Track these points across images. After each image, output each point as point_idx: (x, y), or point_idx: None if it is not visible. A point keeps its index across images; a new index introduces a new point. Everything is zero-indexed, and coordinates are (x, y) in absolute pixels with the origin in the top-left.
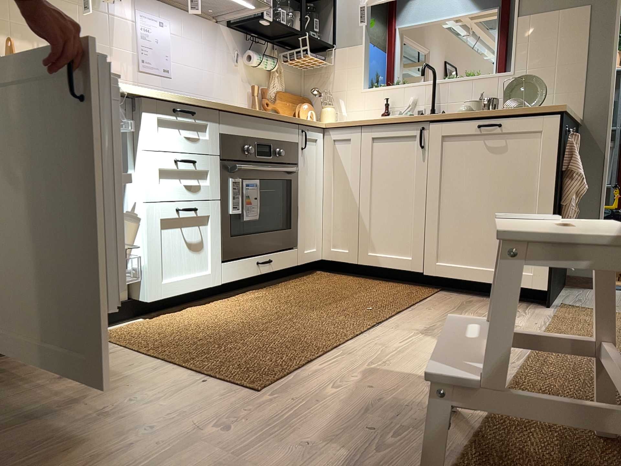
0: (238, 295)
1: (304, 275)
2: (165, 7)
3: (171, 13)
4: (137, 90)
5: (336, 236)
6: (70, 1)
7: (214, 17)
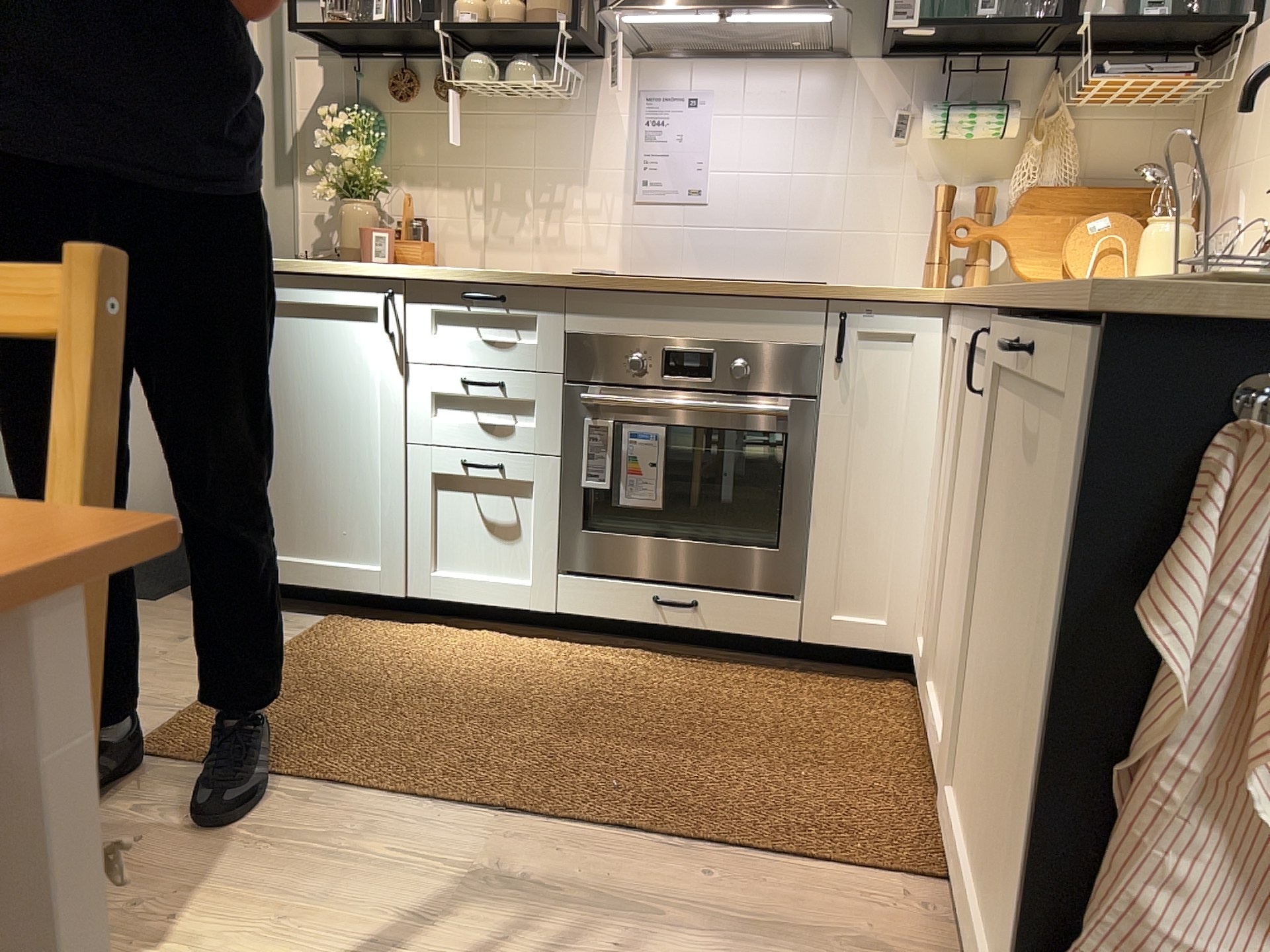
0: (612, 650)
1: (856, 675)
2: (718, 63)
3: (714, 76)
4: (413, 269)
5: (925, 608)
6: (520, 112)
7: (820, 53)
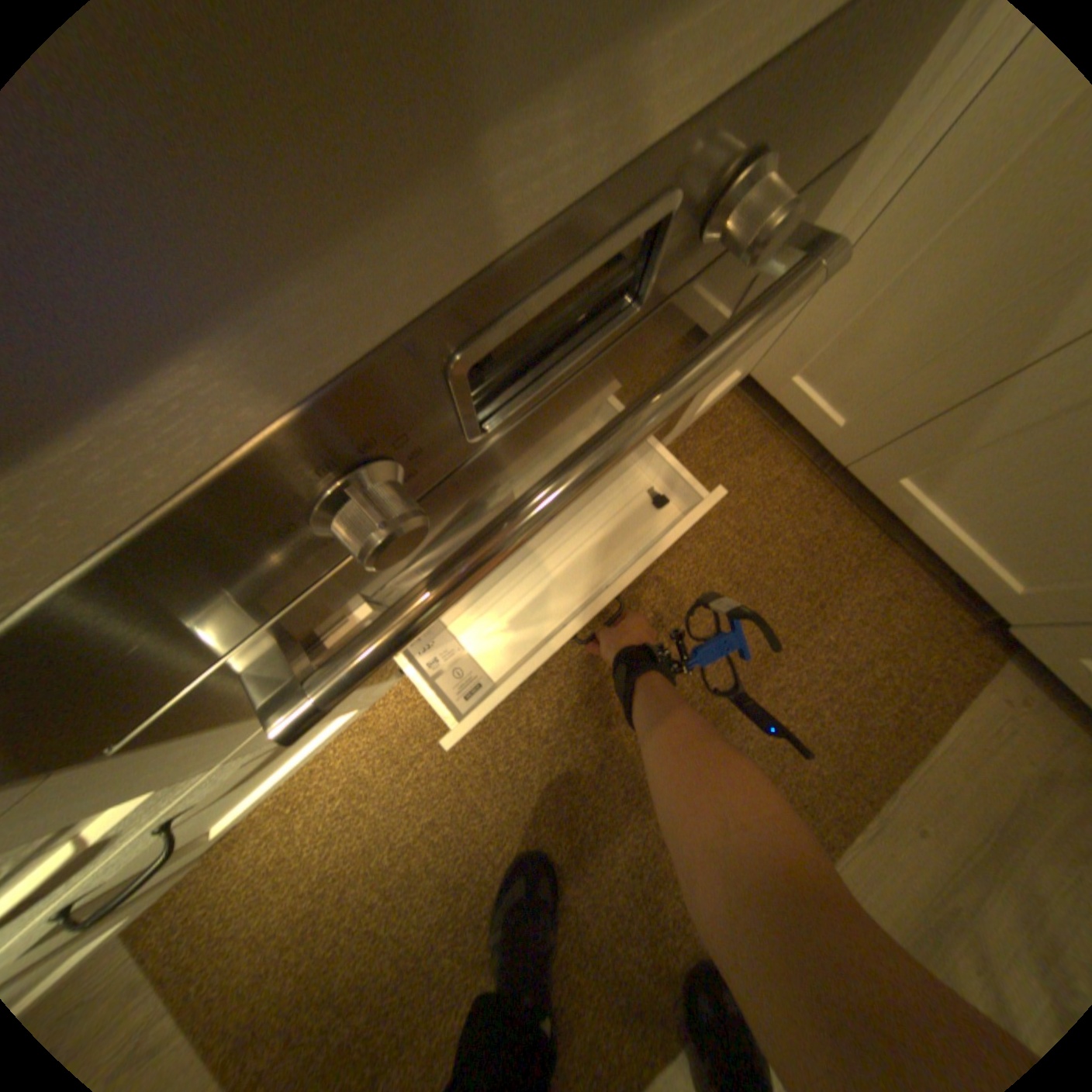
0: None
1: None
2: None
3: None
4: None
5: (836, 355)
6: None
7: None
